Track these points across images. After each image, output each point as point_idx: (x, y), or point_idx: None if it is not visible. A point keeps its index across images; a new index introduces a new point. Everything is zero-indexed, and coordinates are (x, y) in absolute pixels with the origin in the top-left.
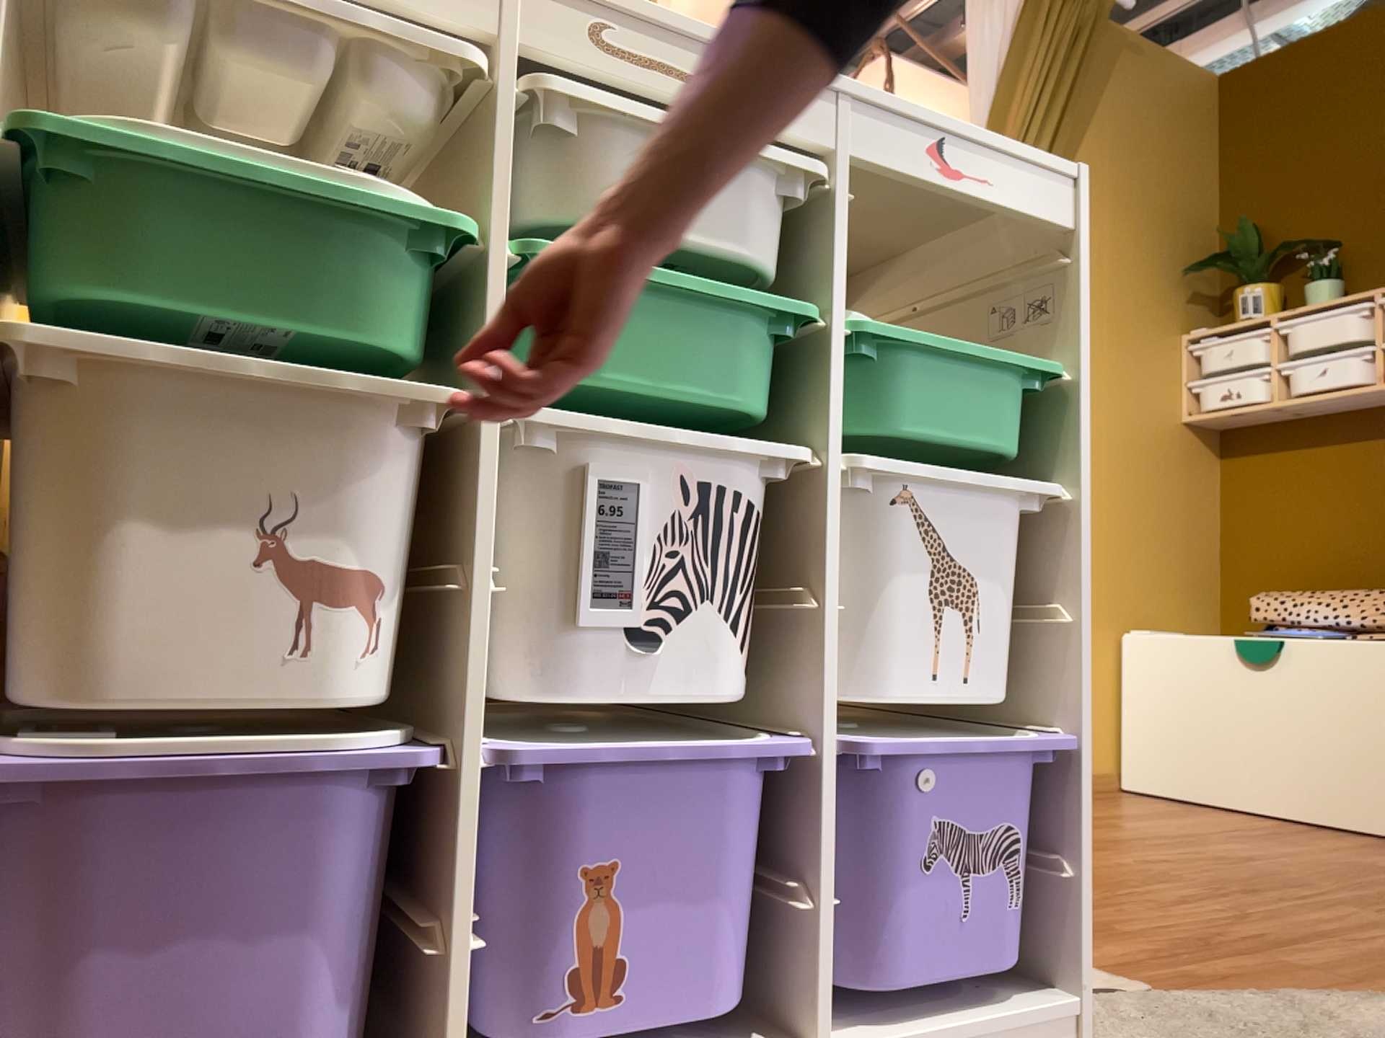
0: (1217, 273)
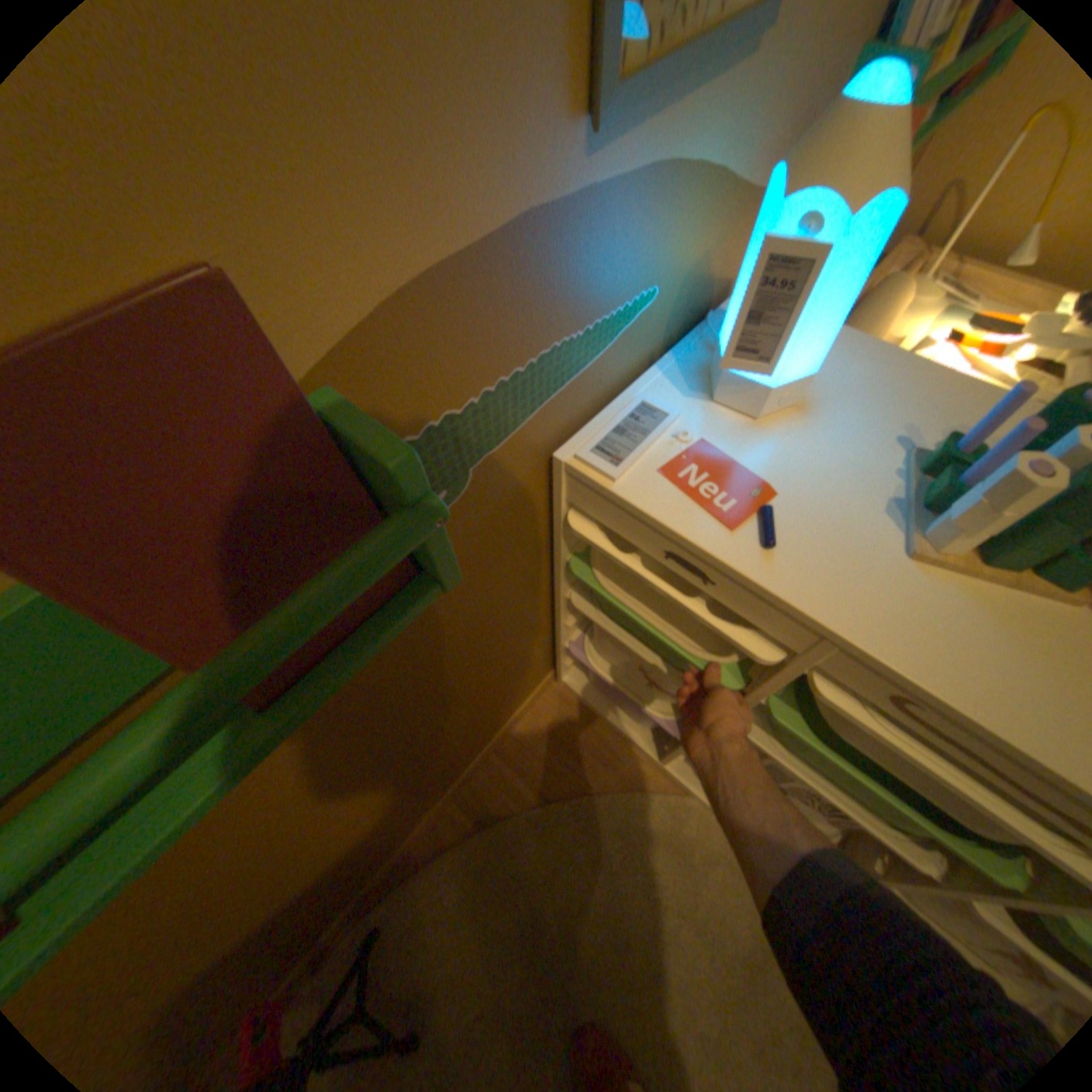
0: None
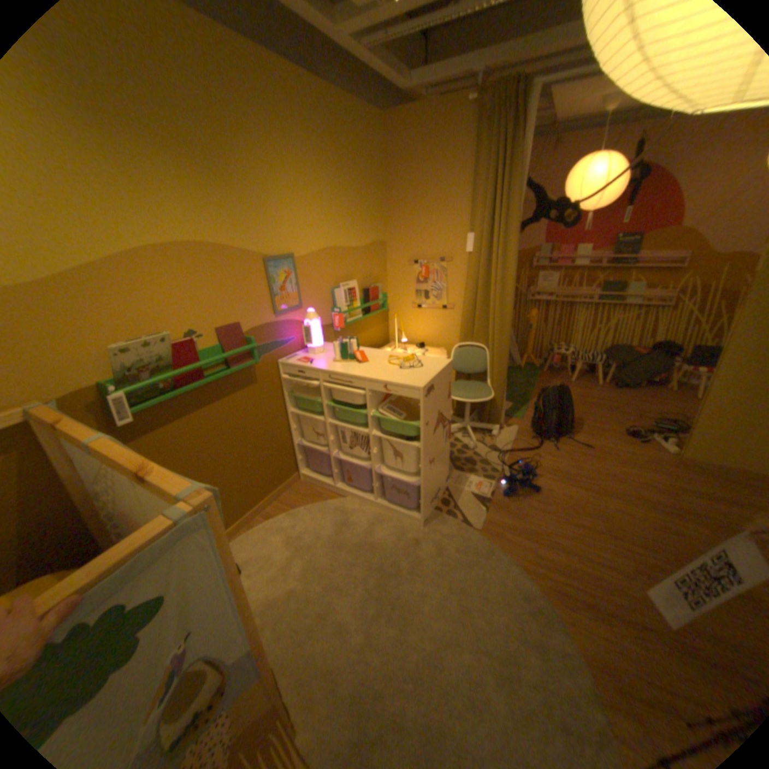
0: None
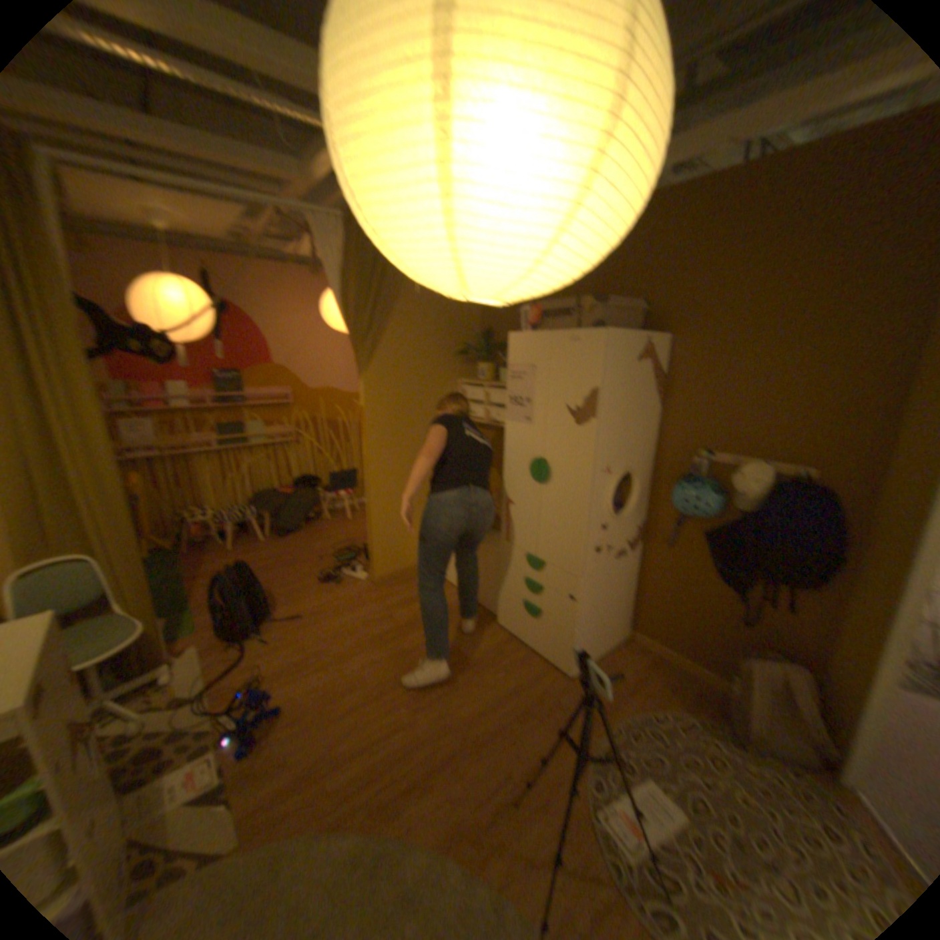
0: (475, 356)
